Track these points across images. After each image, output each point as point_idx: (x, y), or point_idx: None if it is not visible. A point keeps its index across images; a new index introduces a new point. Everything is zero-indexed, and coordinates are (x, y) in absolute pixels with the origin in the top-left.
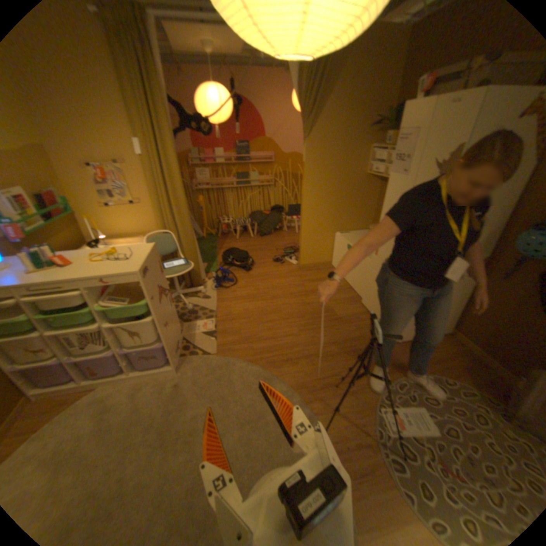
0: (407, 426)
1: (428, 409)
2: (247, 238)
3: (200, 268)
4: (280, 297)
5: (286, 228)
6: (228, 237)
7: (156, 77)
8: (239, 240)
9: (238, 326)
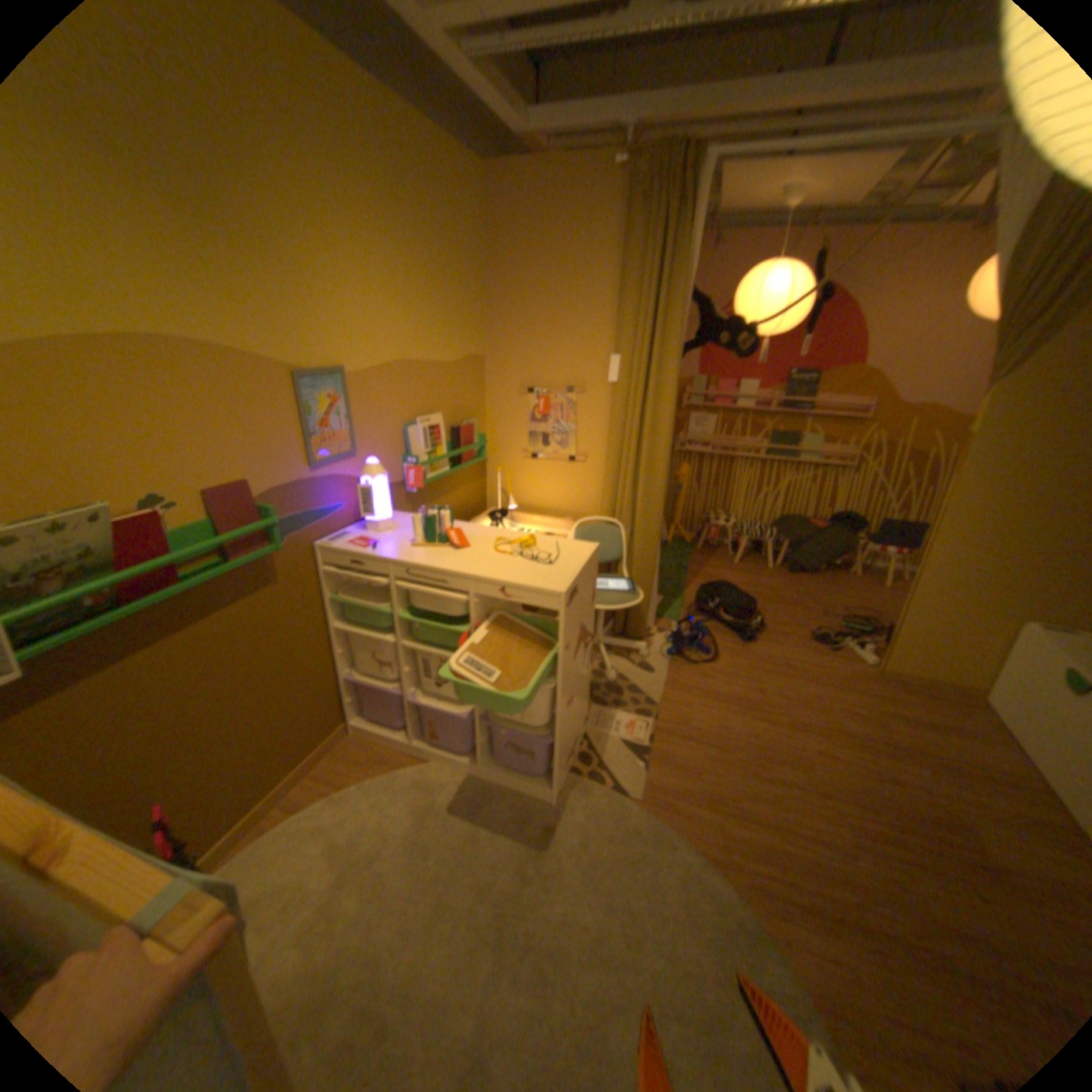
0: None
1: None
2: (757, 567)
3: (649, 604)
4: (815, 732)
5: (859, 567)
6: (716, 554)
7: (685, 255)
8: (737, 565)
9: (699, 760)
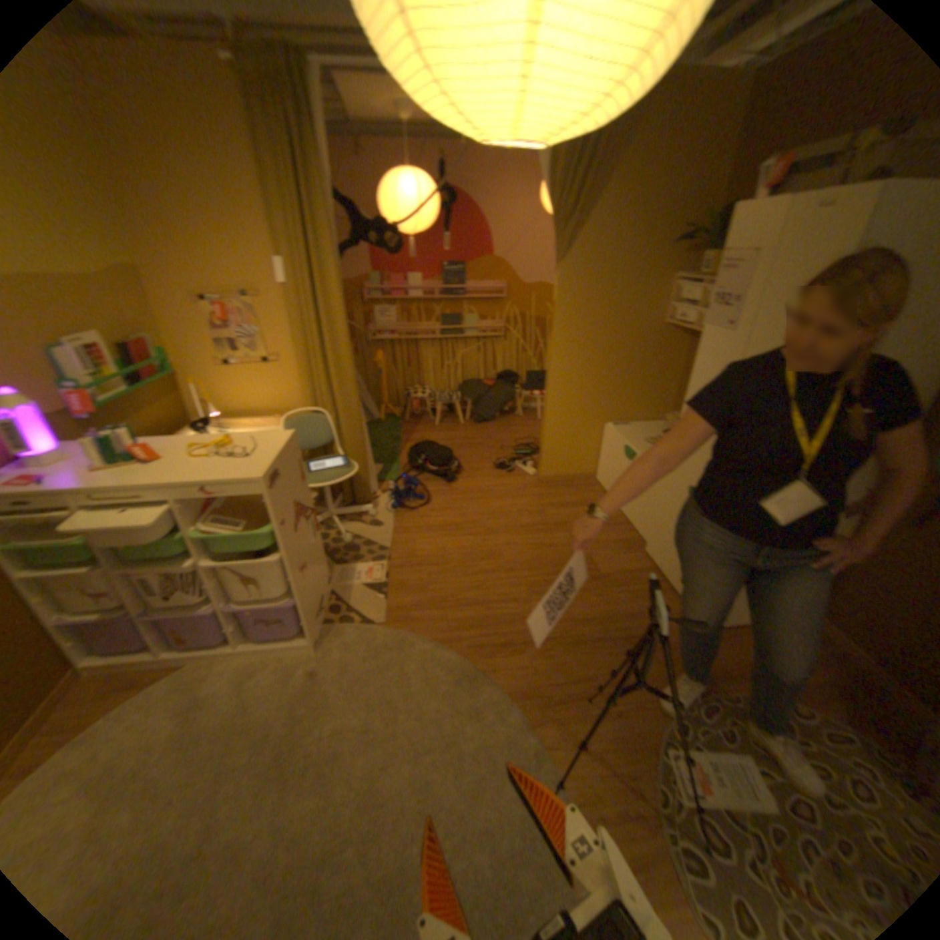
0: (715, 786)
1: (757, 757)
2: (451, 425)
3: (367, 472)
4: (499, 531)
5: (519, 410)
6: (420, 421)
7: (313, 160)
8: (437, 426)
9: (423, 577)
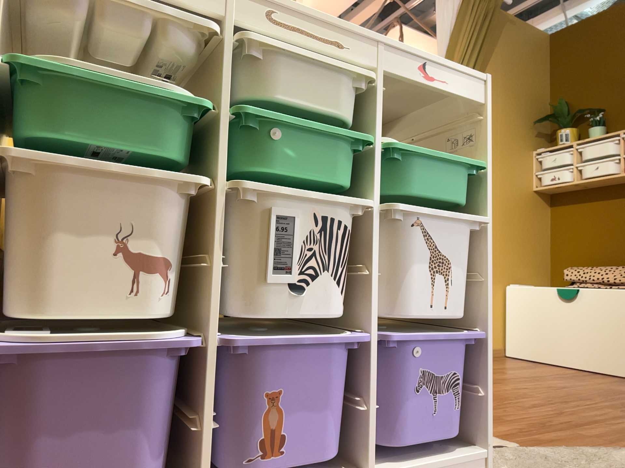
0: None
1: None
2: None
3: None
4: None
5: None
6: None
7: None
8: None
9: None
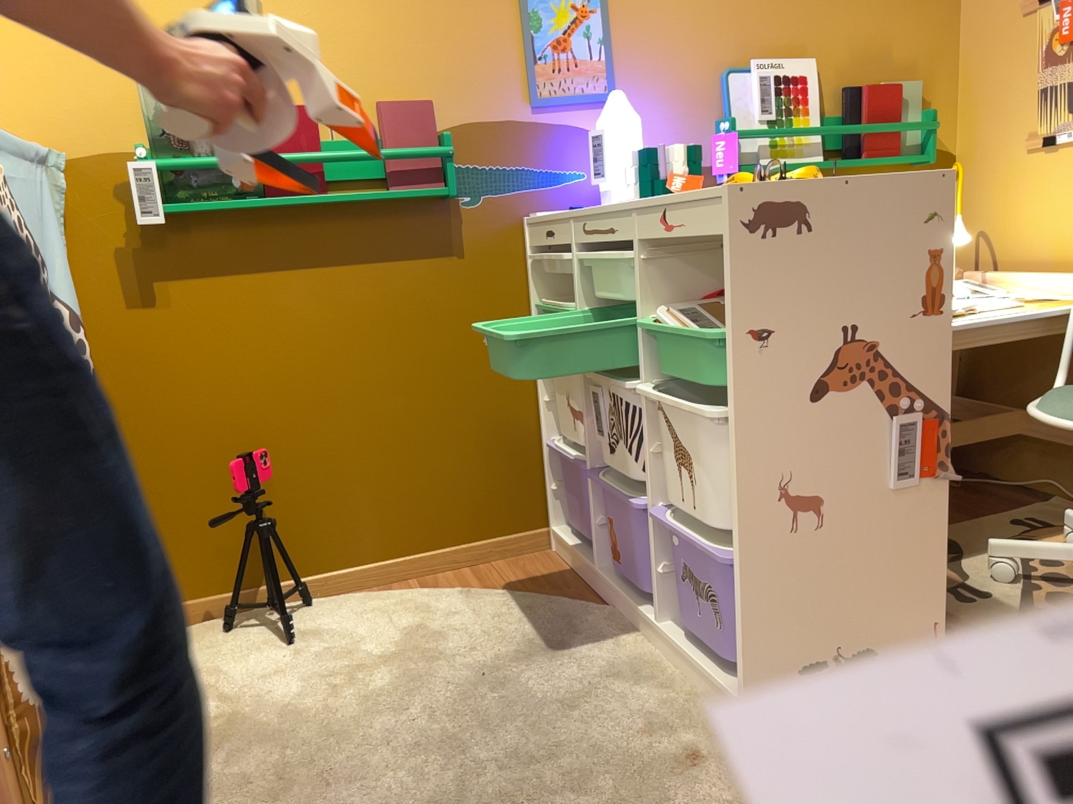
0: None
1: None
2: None
3: None
4: None
5: None
6: None
7: None
8: None
9: None
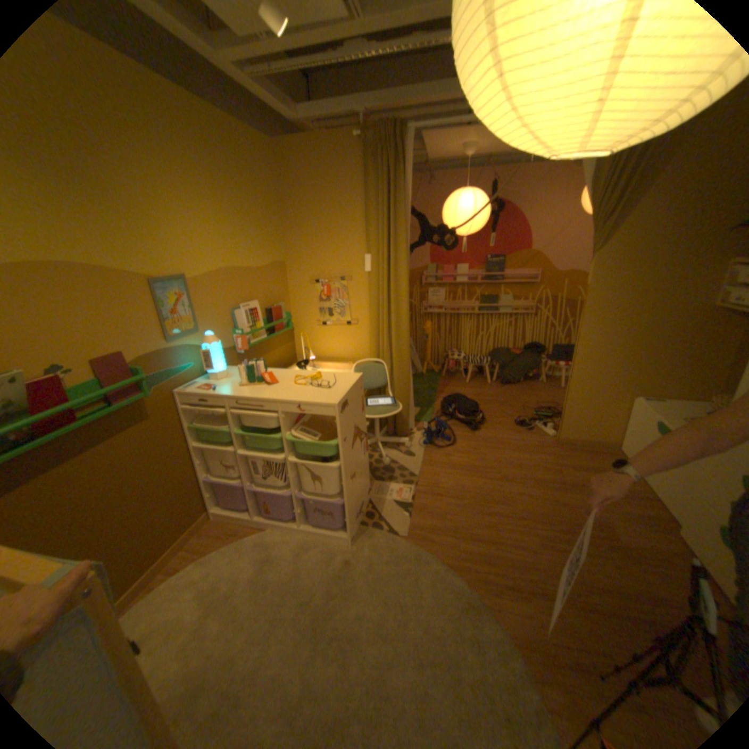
0: None
1: None
2: (481, 383)
3: (408, 412)
4: (517, 481)
5: (544, 376)
6: (454, 377)
7: (402, 188)
8: (468, 383)
9: (444, 507)
